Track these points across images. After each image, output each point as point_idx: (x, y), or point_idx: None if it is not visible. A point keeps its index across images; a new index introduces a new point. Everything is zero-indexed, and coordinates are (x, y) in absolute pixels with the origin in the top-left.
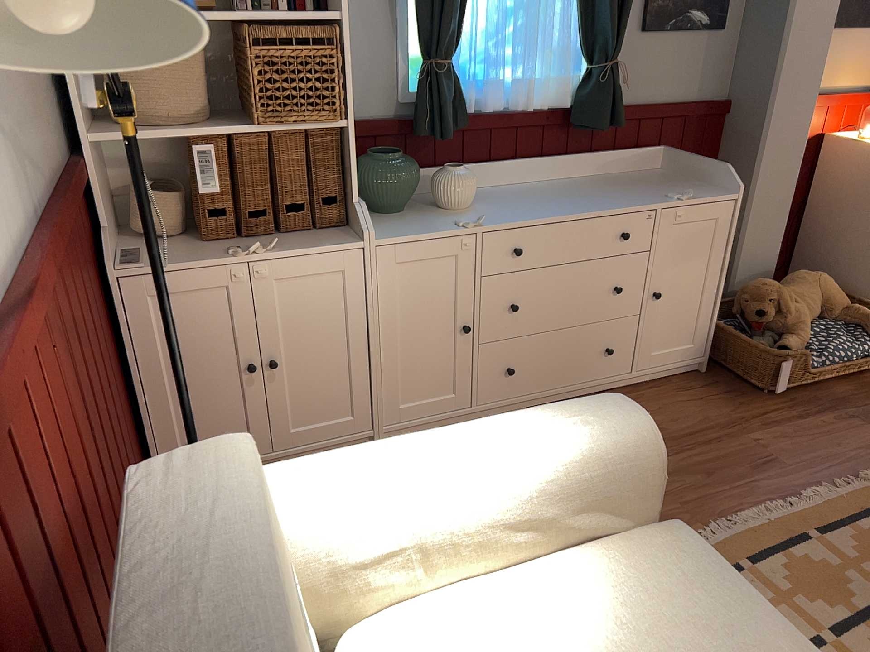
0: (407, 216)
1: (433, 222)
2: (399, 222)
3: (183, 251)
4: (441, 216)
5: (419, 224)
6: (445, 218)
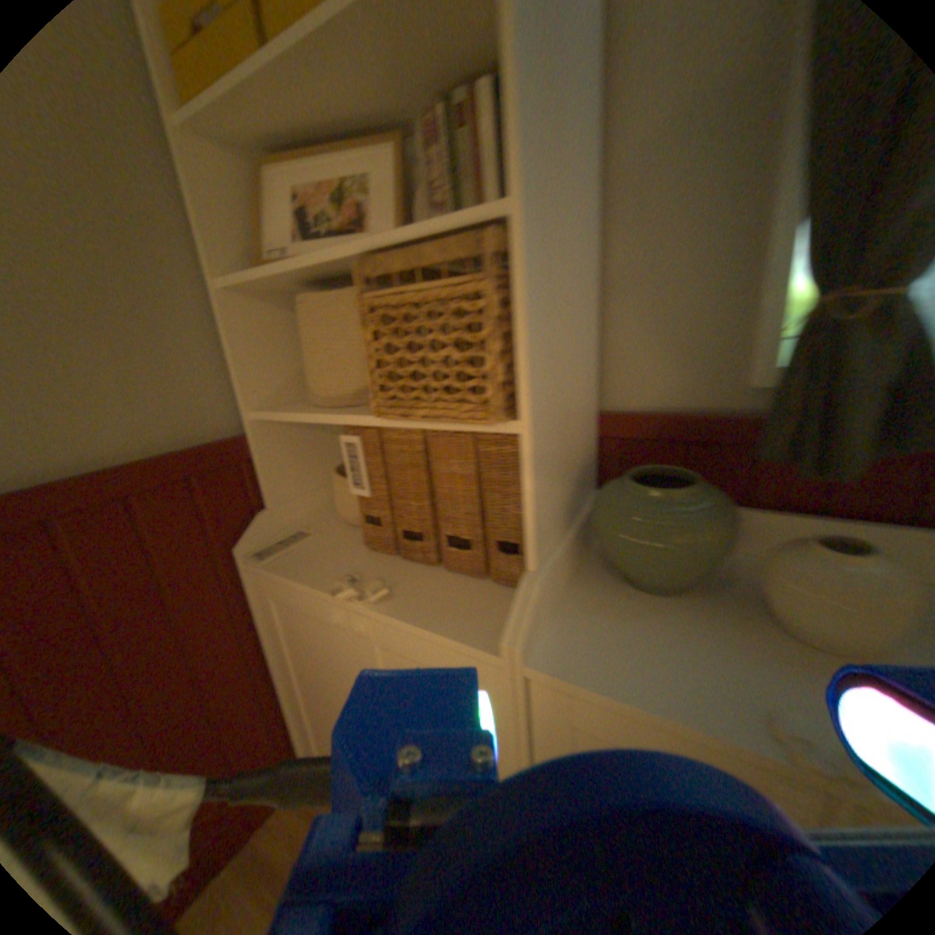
0: (685, 613)
1: (724, 669)
2: (647, 625)
3: (339, 552)
4: (768, 653)
5: (683, 658)
6: (768, 672)
